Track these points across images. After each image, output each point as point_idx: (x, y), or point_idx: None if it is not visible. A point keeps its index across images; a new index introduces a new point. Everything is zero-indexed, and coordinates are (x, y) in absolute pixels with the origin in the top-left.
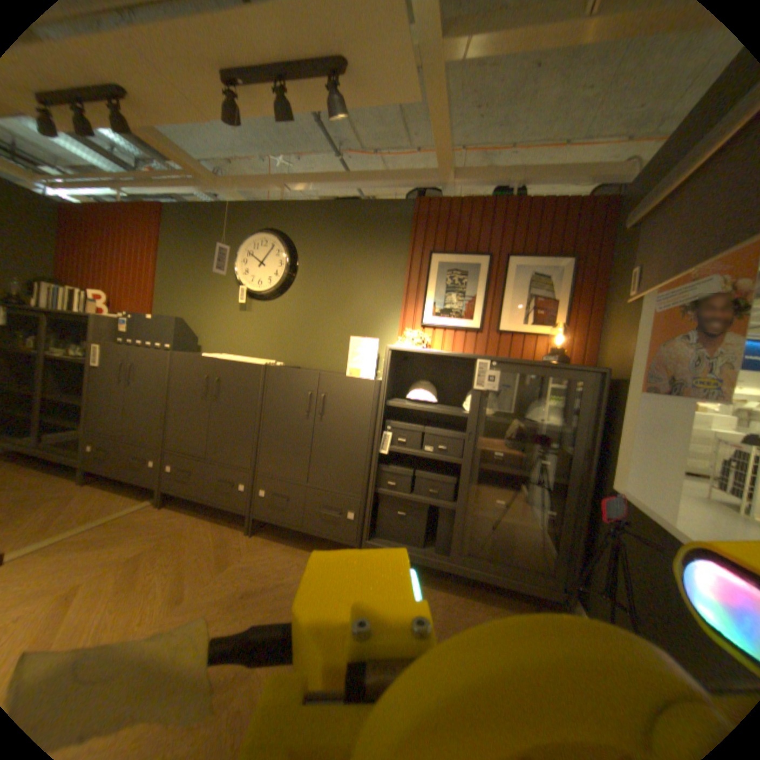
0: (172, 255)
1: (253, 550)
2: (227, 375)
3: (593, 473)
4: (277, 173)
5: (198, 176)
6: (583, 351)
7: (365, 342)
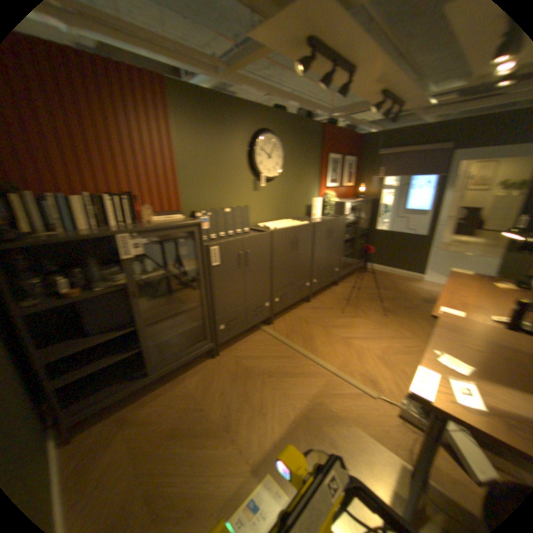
0: (188, 144)
1: (321, 302)
2: (299, 235)
3: (367, 228)
4: (269, 85)
5: (227, 72)
6: (354, 191)
7: (317, 201)
